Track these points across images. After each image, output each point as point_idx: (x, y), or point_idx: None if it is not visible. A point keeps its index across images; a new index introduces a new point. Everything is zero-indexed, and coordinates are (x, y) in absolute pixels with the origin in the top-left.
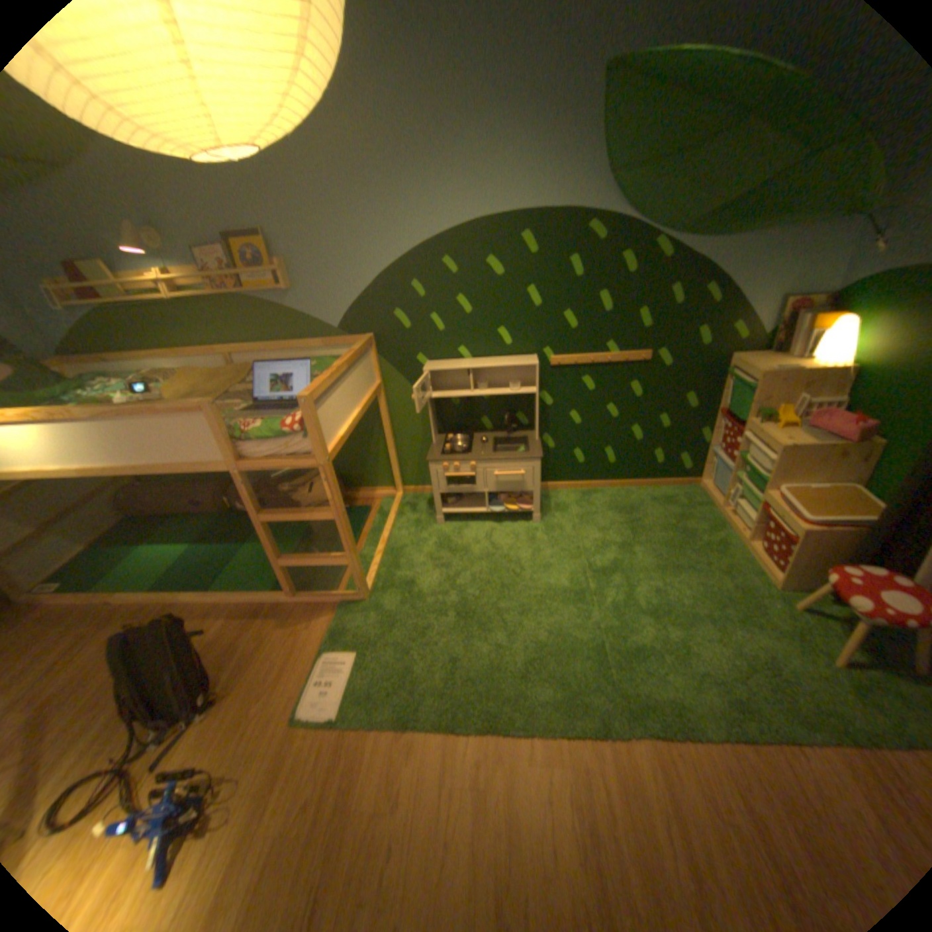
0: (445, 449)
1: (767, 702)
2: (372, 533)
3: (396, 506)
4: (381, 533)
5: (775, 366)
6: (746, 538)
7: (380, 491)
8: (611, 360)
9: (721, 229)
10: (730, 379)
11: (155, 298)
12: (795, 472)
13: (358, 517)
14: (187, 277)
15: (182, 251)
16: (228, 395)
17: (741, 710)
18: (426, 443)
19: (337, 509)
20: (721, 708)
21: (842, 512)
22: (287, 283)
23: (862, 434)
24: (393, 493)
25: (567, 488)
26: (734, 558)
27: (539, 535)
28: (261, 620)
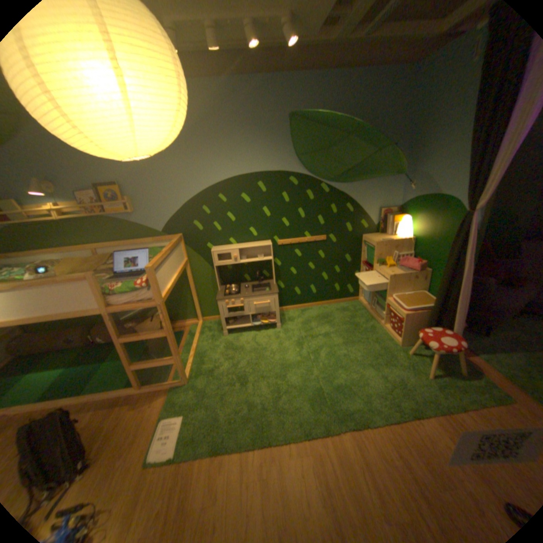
0: (226, 292)
1: (402, 401)
2: (186, 346)
3: (199, 329)
4: (191, 345)
5: (381, 239)
6: (383, 323)
7: (188, 322)
8: (307, 241)
9: (348, 180)
10: (363, 247)
11: (49, 219)
12: (397, 287)
13: (176, 338)
14: (71, 207)
15: (68, 193)
16: (97, 271)
17: (391, 407)
18: (214, 291)
19: (168, 329)
20: (381, 409)
21: (419, 303)
22: (132, 209)
23: (421, 267)
24: (196, 322)
25: (293, 309)
26: (378, 333)
27: (281, 335)
28: (119, 407)
